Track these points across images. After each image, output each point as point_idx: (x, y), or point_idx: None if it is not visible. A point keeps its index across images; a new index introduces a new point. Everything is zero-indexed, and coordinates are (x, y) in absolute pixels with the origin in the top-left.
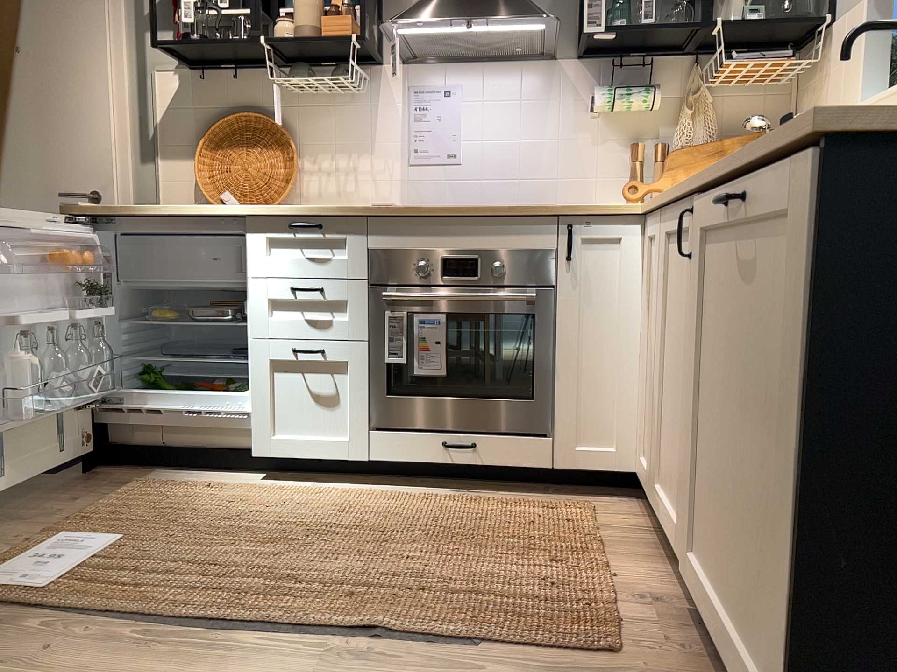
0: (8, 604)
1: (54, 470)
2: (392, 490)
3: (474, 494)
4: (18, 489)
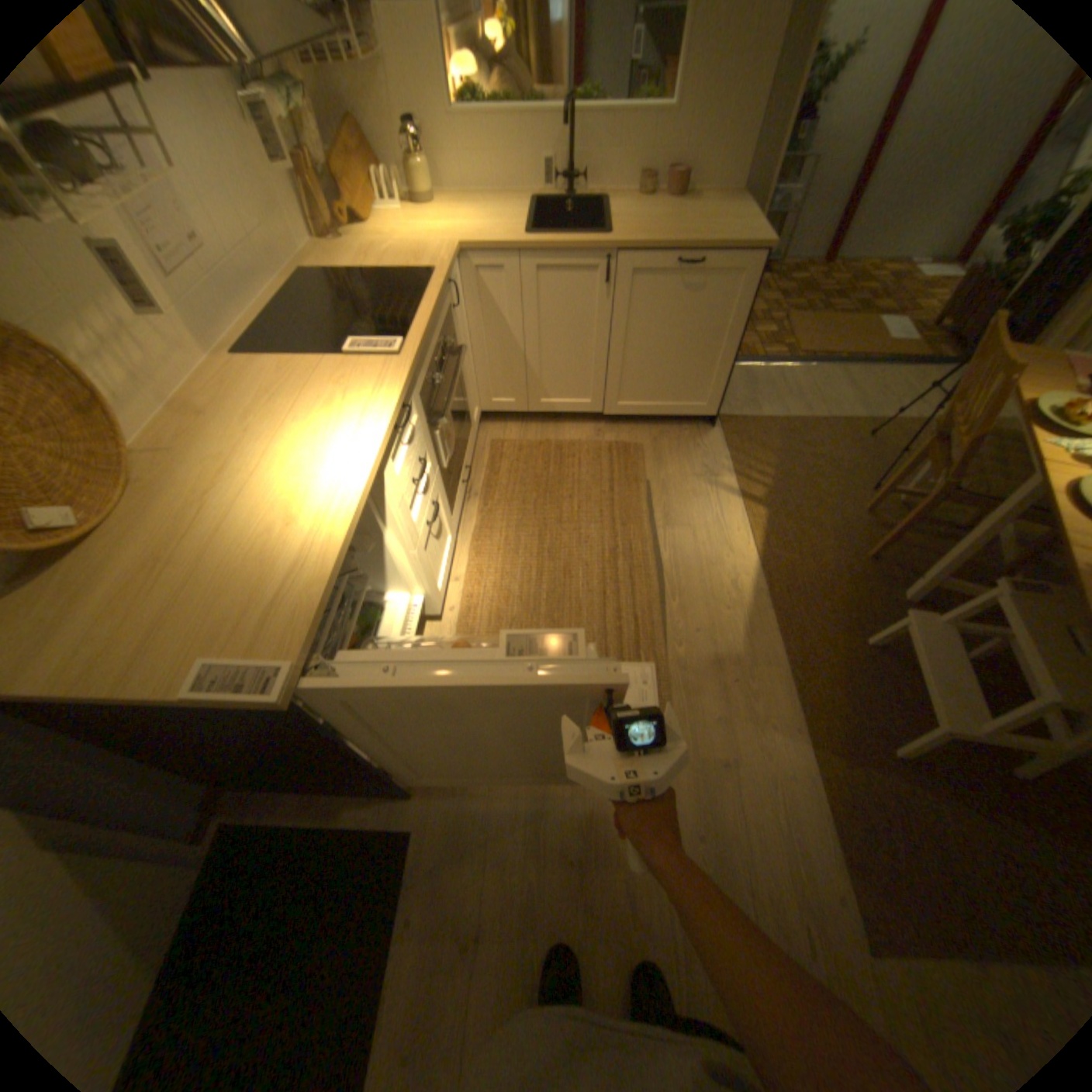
0: (664, 678)
1: (395, 840)
2: (460, 533)
3: (469, 491)
4: (454, 840)
